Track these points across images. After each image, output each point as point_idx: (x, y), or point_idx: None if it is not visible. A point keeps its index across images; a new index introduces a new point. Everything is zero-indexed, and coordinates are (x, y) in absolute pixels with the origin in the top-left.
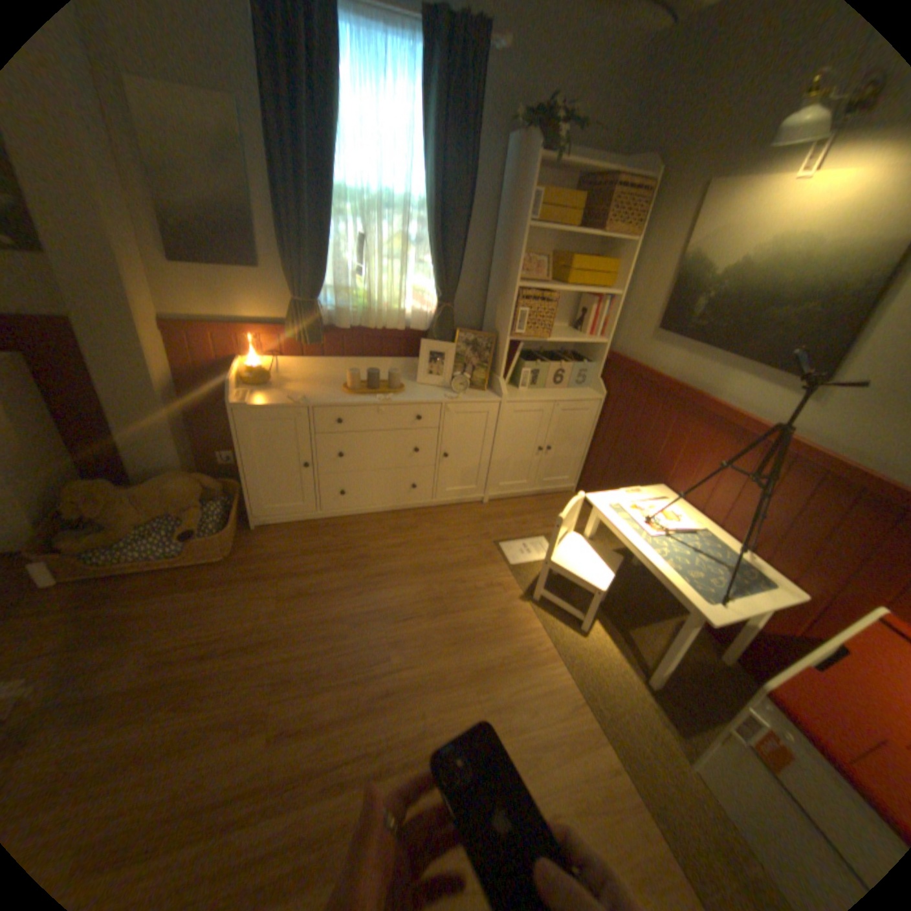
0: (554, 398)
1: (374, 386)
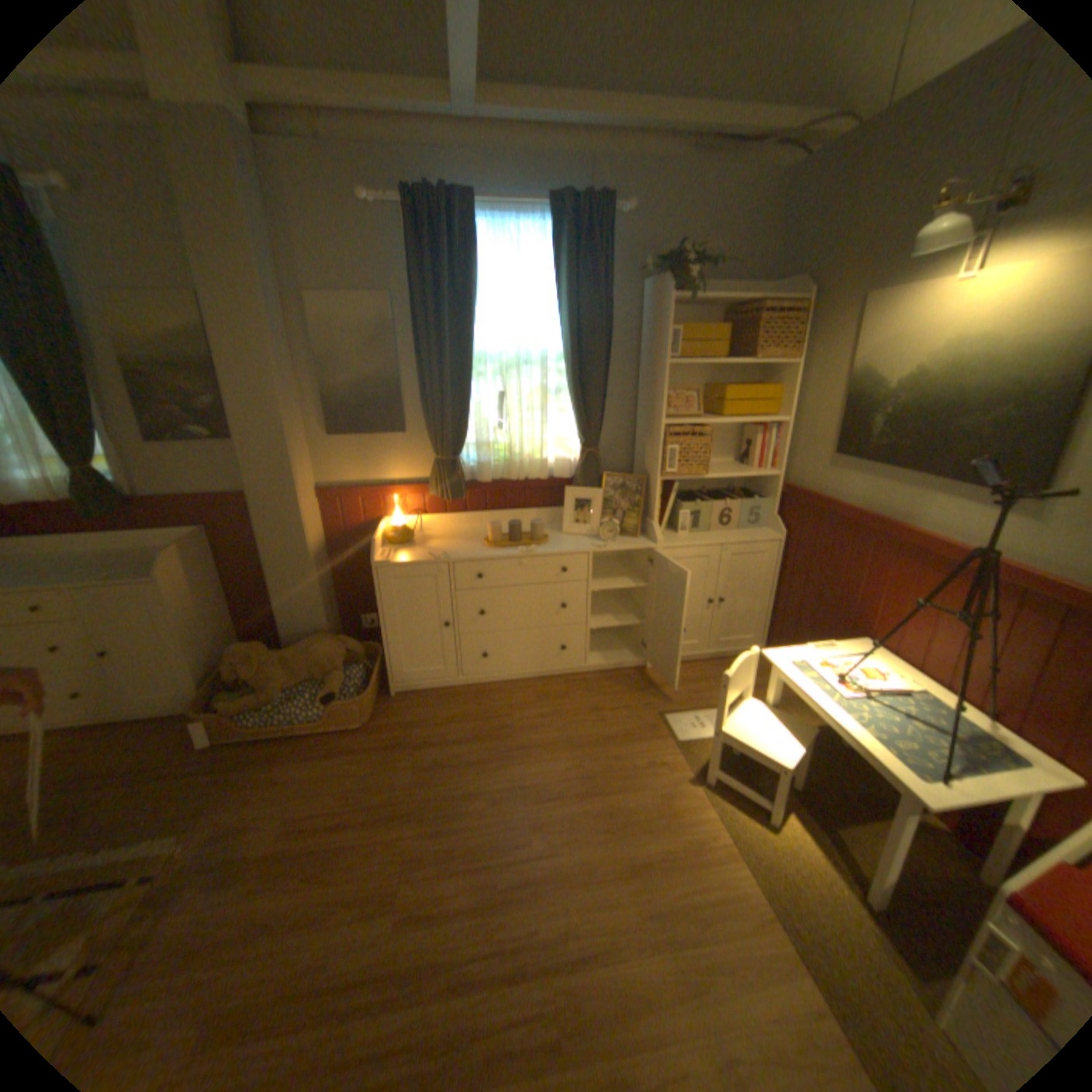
0: (721, 541)
1: (516, 538)
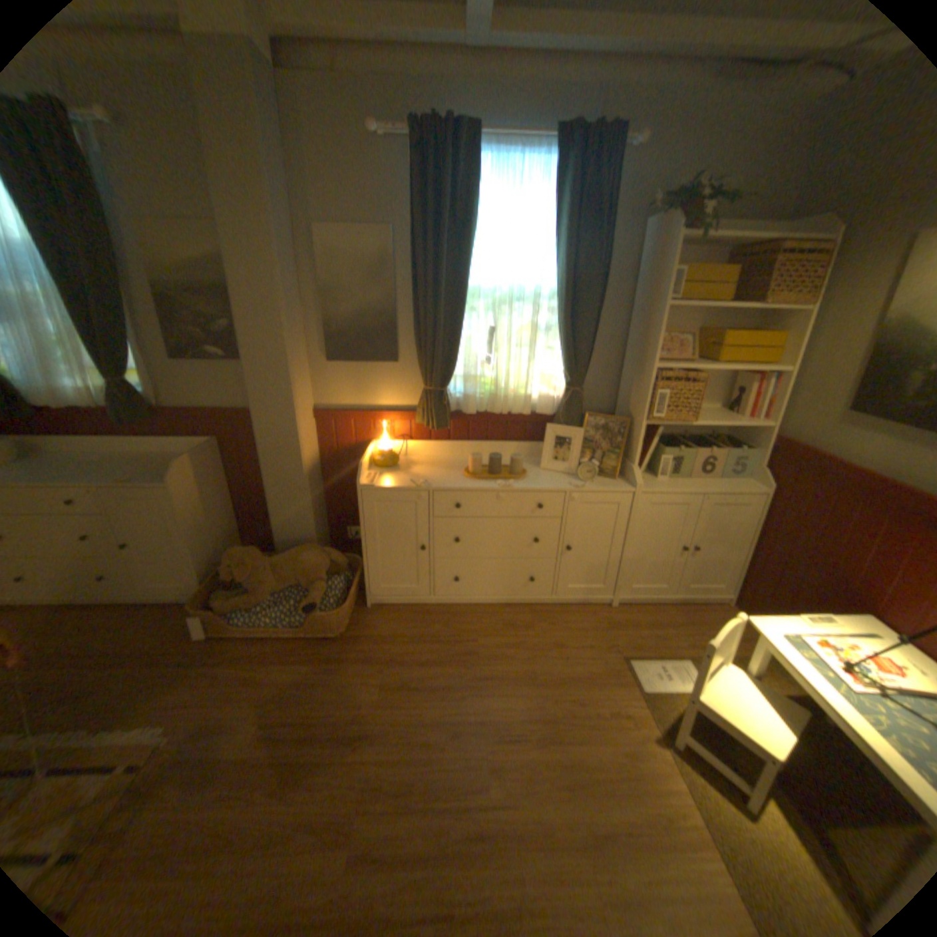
0: (704, 490)
1: (495, 471)
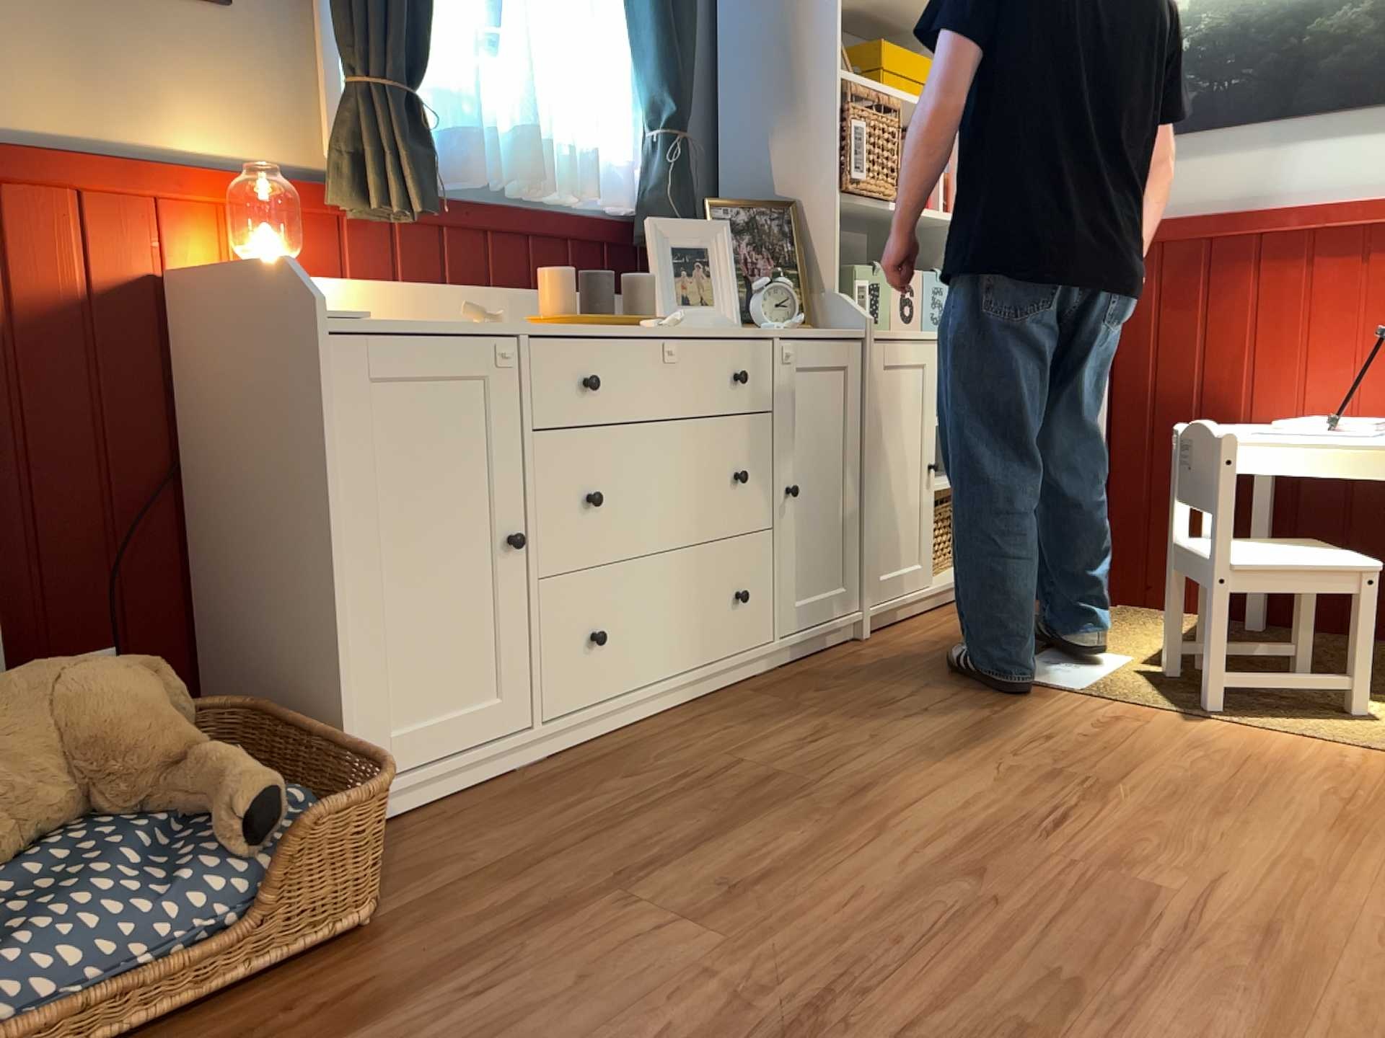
0: (932, 334)
1: (609, 309)
